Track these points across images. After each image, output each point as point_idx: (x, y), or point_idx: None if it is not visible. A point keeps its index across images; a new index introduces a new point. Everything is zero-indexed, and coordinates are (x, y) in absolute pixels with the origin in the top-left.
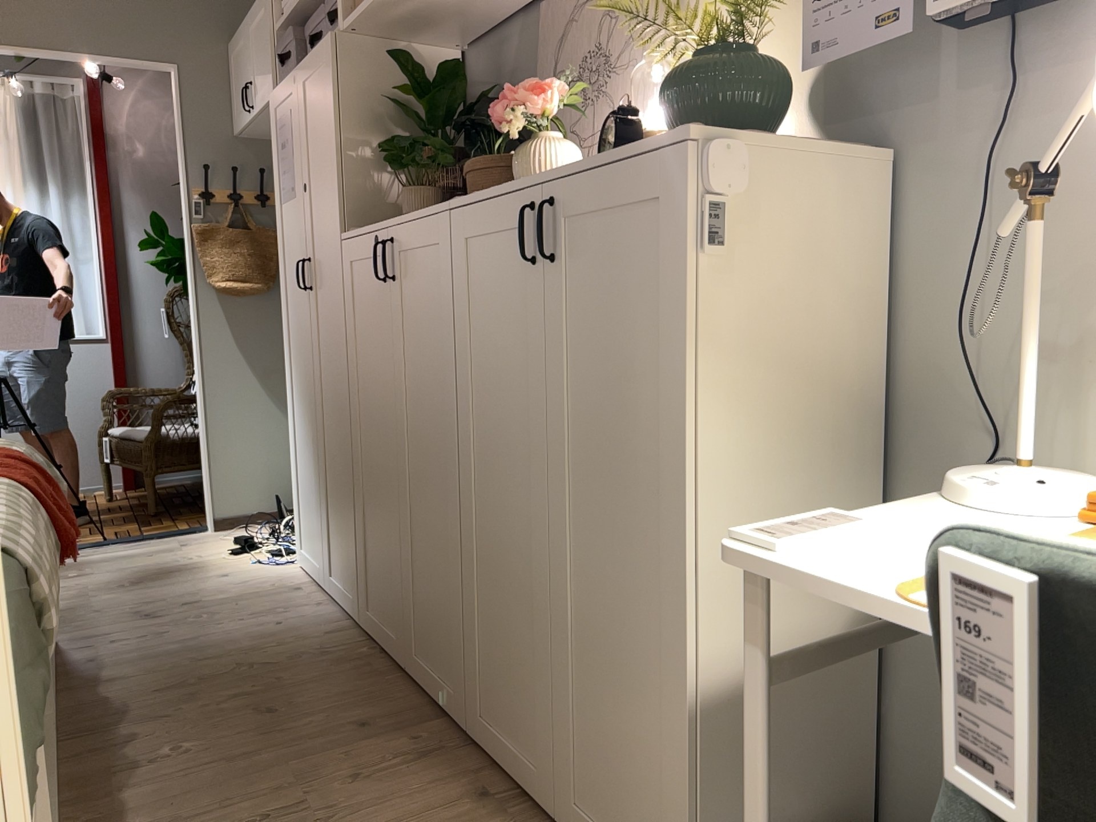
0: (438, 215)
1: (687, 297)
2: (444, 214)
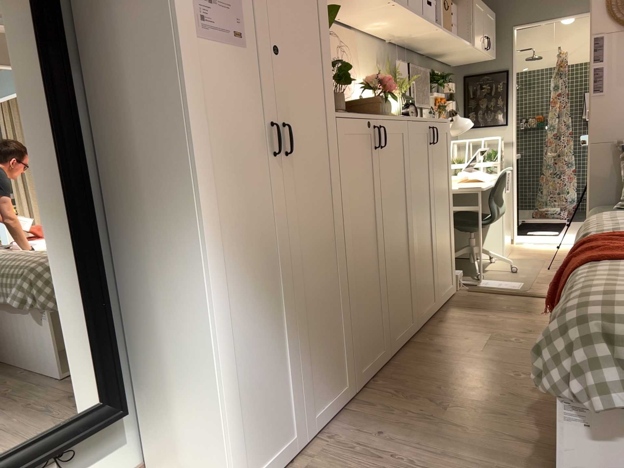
0: (404, 121)
1: (450, 152)
2: (406, 121)
